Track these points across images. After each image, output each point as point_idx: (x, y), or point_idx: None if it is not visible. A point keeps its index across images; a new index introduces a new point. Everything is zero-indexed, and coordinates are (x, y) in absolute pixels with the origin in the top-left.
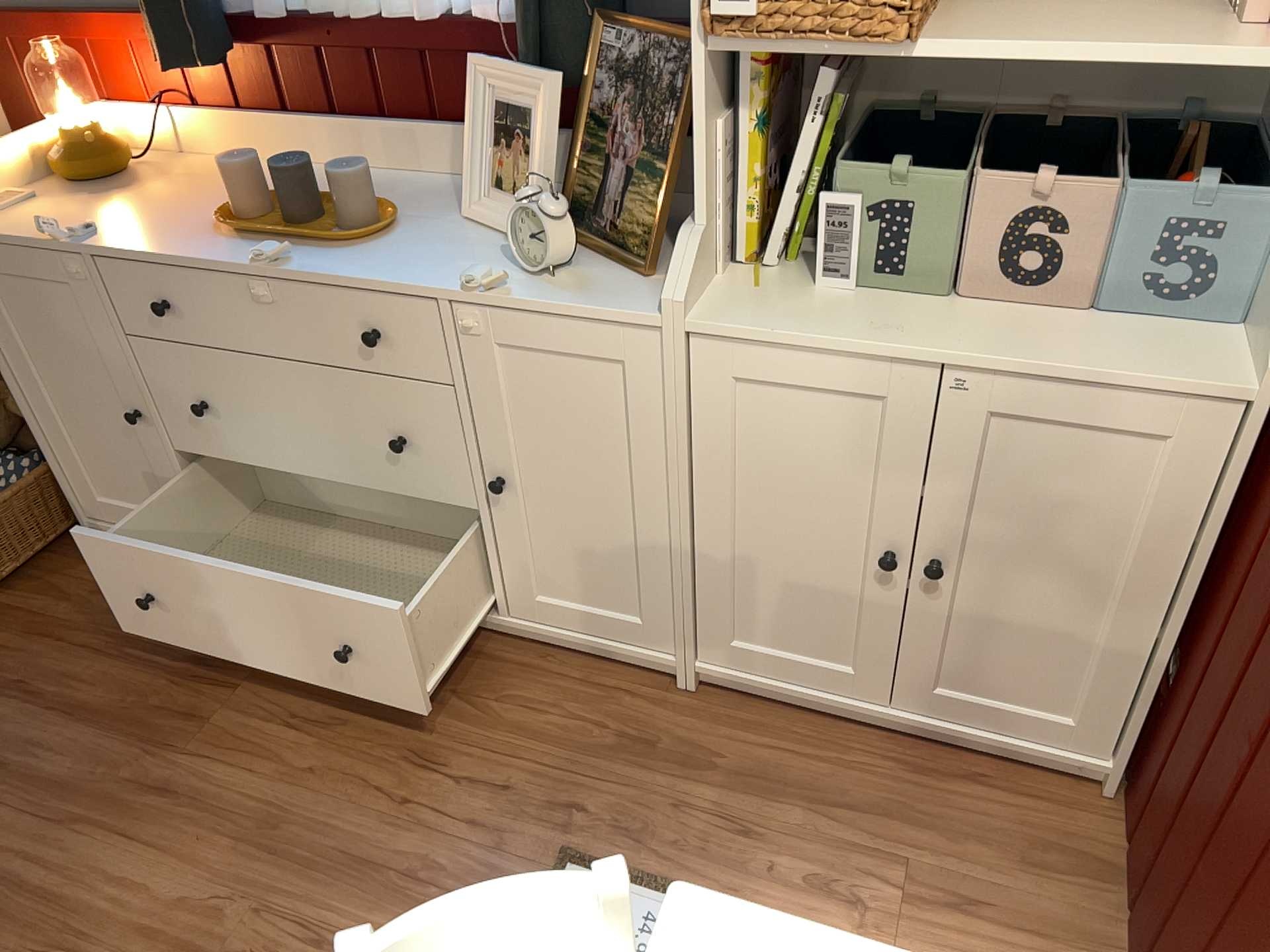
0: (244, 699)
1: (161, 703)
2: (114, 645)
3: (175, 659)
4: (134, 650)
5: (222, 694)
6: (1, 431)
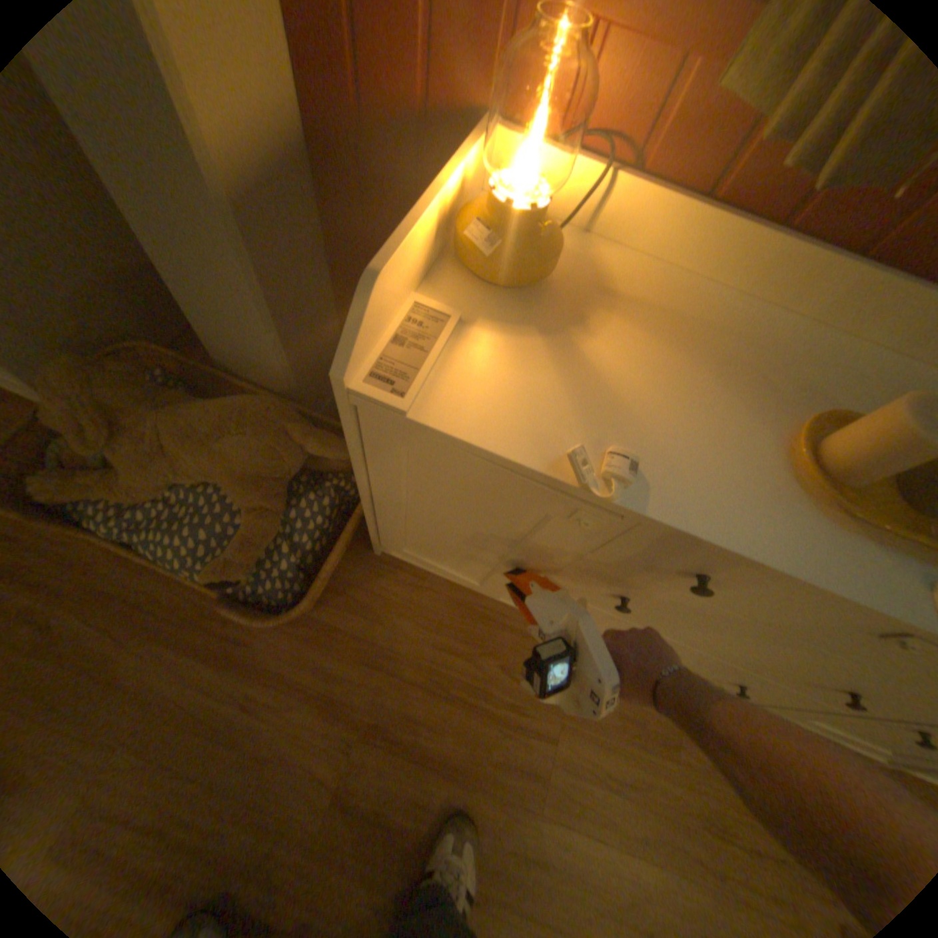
0: (563, 764)
1: (498, 767)
2: (432, 690)
3: (490, 711)
4: (451, 697)
5: (544, 757)
6: (289, 476)
